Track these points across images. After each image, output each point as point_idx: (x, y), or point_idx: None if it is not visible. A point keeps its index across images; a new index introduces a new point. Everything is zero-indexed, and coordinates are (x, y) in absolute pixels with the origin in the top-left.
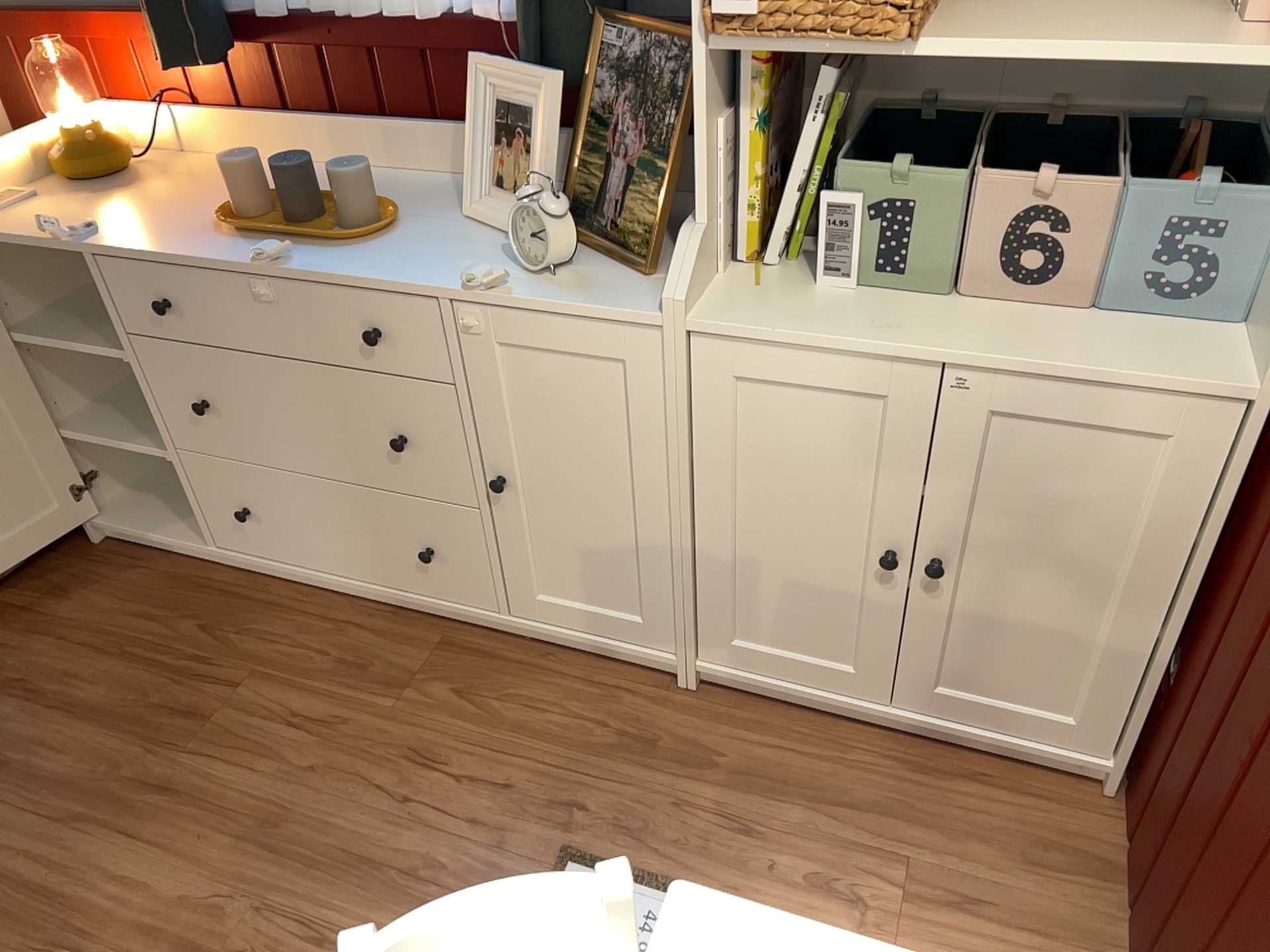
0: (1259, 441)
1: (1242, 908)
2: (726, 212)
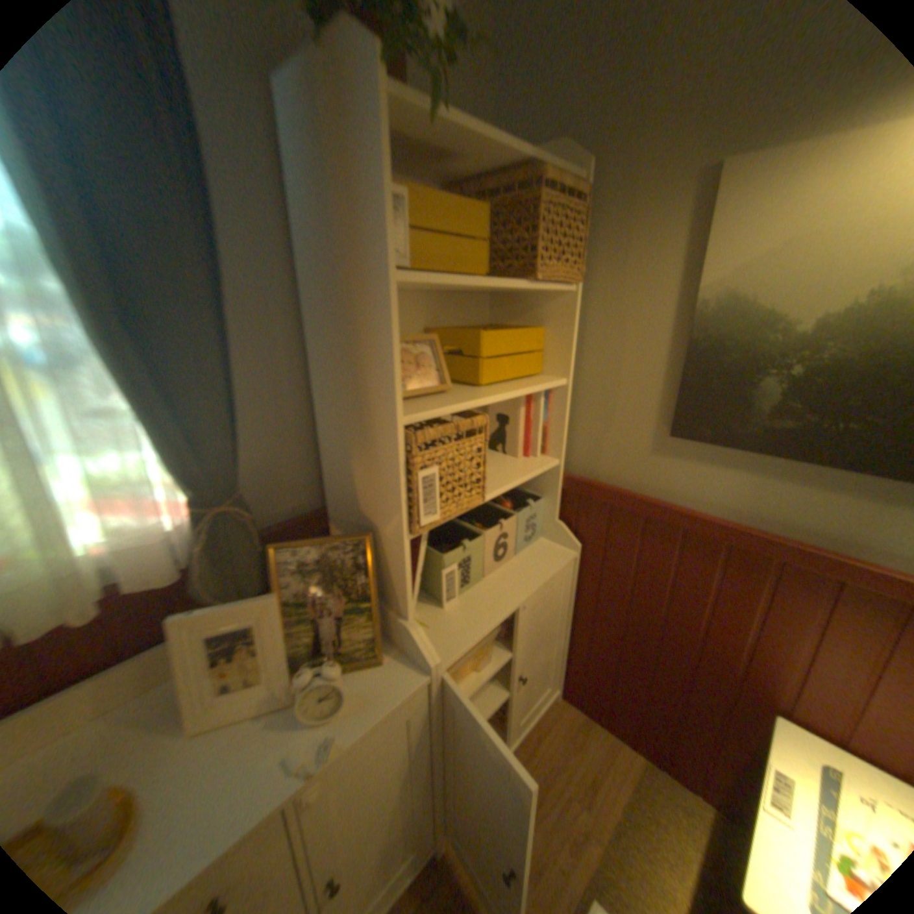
0: (581, 563)
1: (705, 690)
2: (415, 602)
